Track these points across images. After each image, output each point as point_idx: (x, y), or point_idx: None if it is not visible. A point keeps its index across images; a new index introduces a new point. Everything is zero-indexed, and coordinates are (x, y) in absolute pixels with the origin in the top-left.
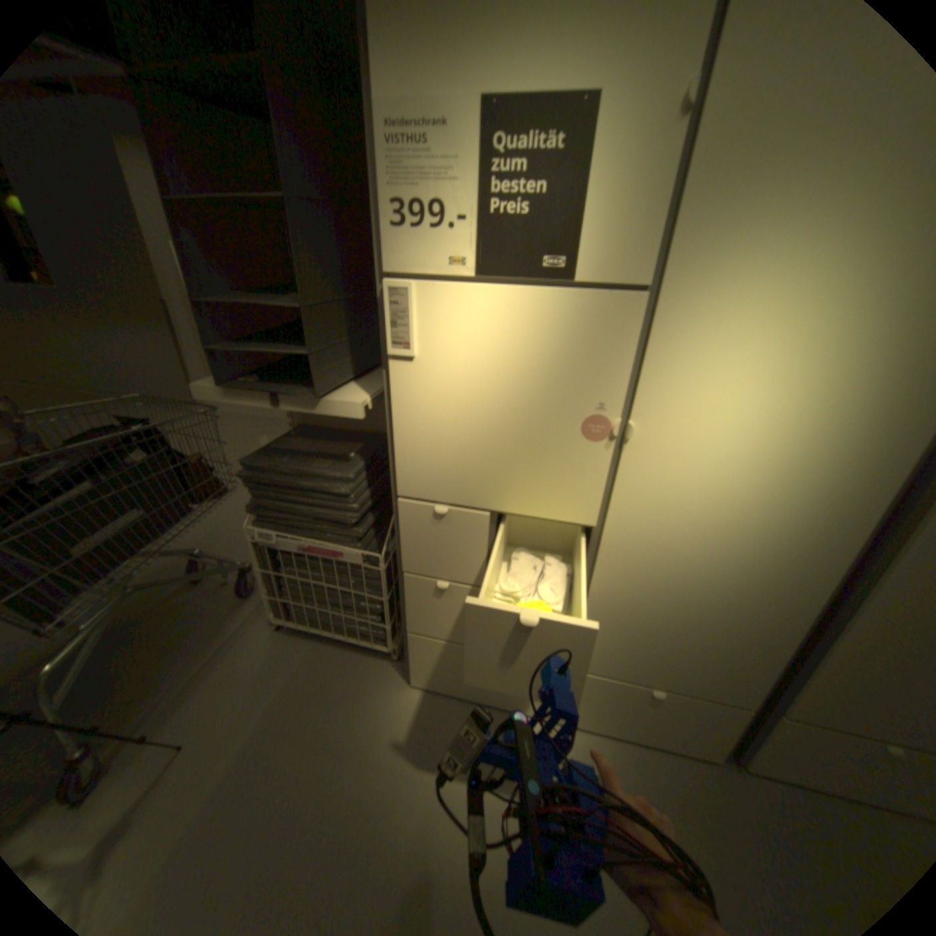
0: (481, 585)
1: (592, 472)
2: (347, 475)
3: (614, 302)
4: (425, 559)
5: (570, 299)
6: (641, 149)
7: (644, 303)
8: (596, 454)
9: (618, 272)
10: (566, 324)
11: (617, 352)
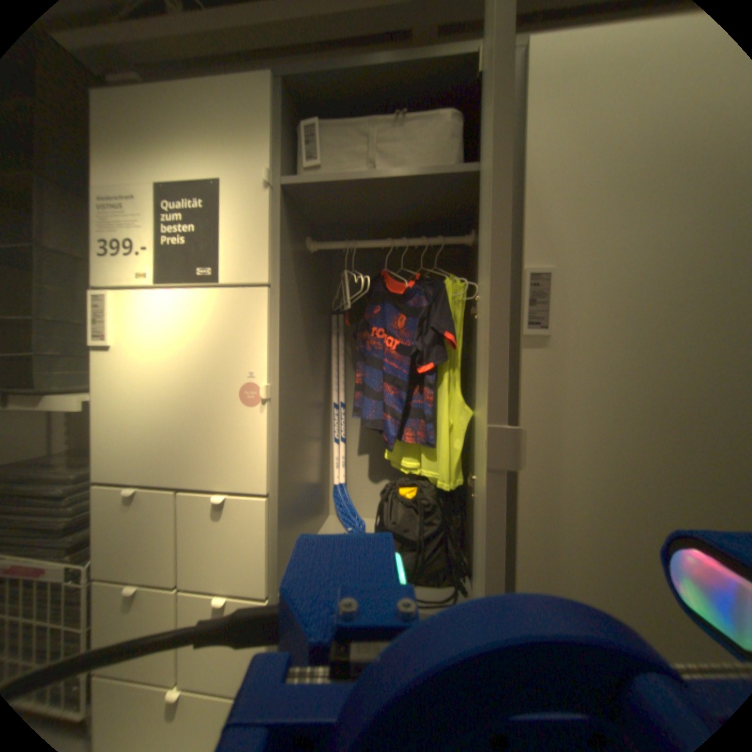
0: (173, 590)
1: (255, 438)
2: (70, 479)
3: (247, 297)
4: (115, 562)
5: (218, 298)
6: (247, 208)
7: (267, 297)
8: (255, 421)
9: (247, 278)
10: (218, 315)
11: (256, 333)
